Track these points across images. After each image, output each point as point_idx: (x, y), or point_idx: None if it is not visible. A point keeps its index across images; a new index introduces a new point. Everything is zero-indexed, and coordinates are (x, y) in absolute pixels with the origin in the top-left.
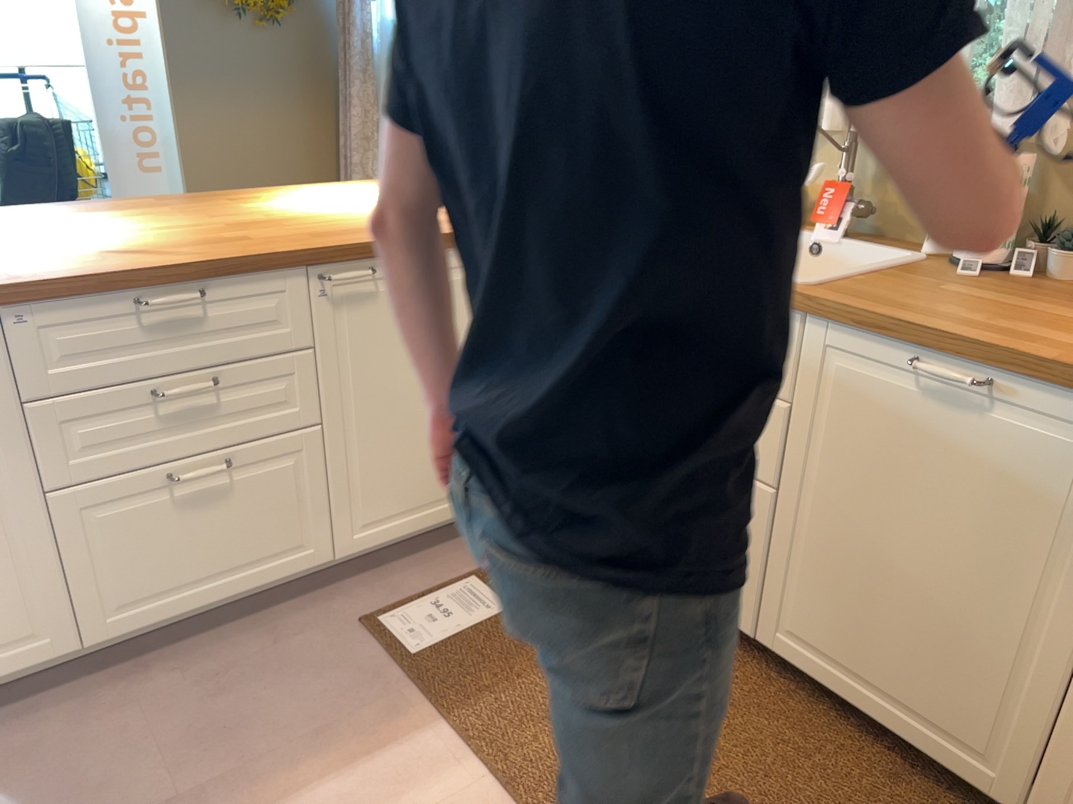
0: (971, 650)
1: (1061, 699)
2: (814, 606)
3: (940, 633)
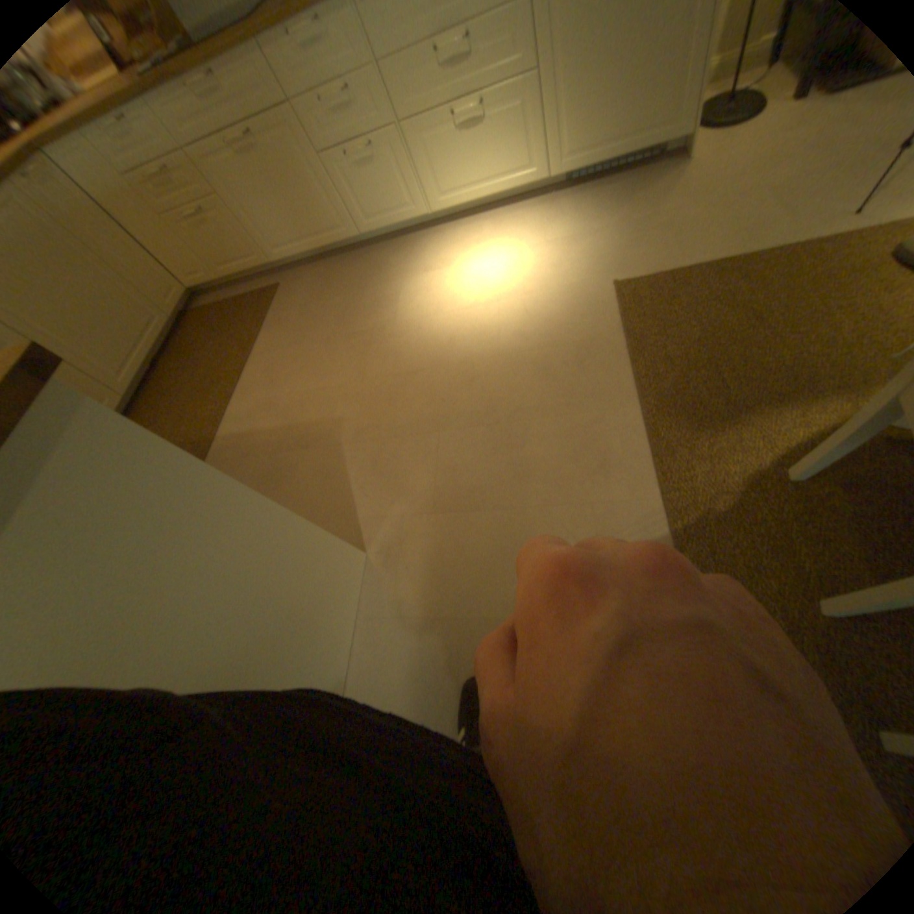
0: (109, 297)
1: (122, 278)
2: (100, 354)
3: (104, 304)
